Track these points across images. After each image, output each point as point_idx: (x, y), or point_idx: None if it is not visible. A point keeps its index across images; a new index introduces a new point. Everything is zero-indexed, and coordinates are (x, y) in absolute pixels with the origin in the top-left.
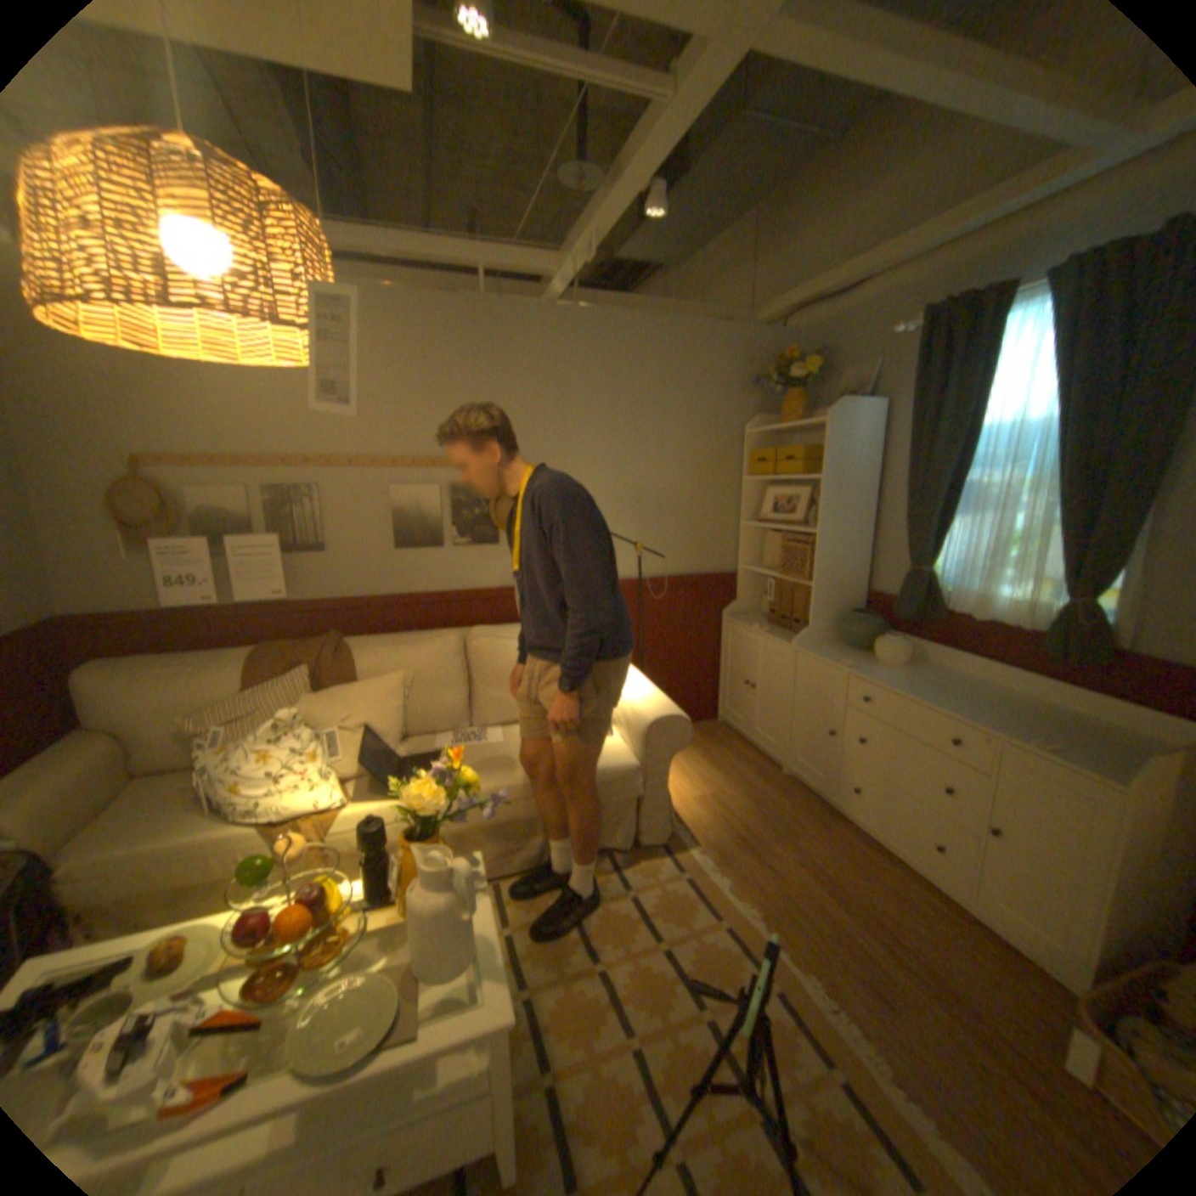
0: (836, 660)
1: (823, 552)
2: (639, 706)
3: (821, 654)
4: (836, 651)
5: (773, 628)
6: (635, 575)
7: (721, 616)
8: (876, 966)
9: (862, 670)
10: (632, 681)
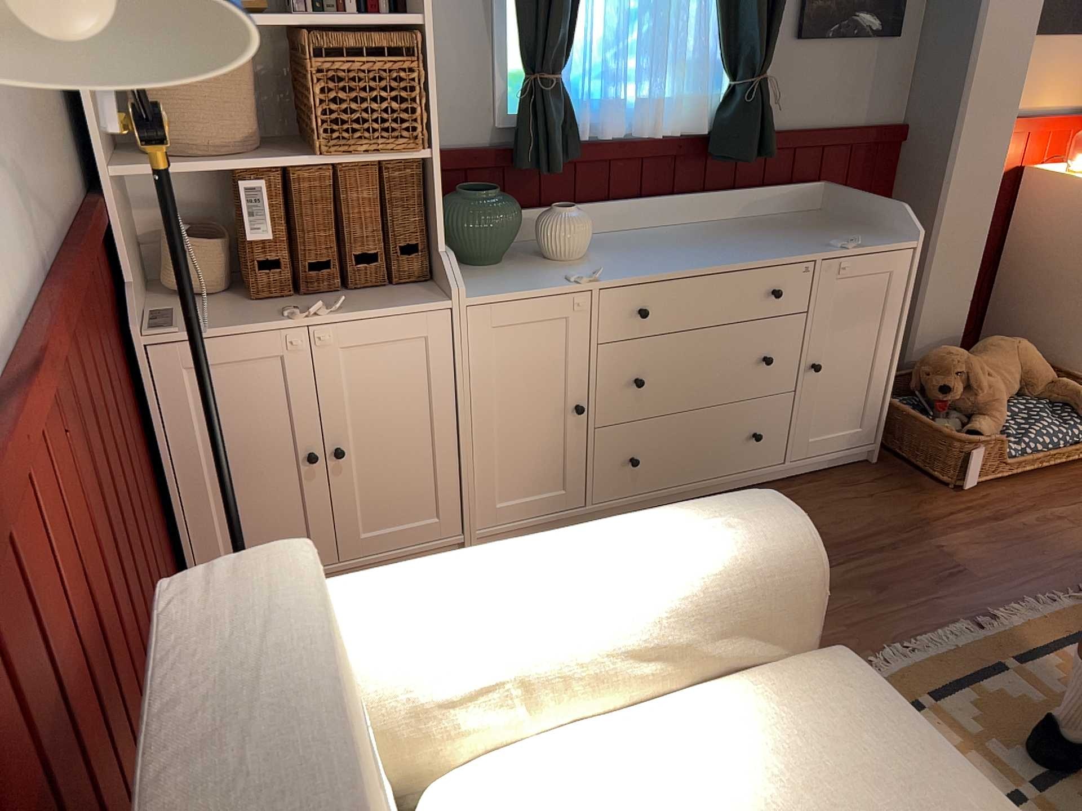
0: (547, 282)
1: (429, 71)
2: (721, 556)
3: (510, 287)
4: (496, 276)
5: (301, 301)
6: (20, 287)
7: (128, 341)
8: (900, 569)
9: (600, 274)
10: (547, 560)
